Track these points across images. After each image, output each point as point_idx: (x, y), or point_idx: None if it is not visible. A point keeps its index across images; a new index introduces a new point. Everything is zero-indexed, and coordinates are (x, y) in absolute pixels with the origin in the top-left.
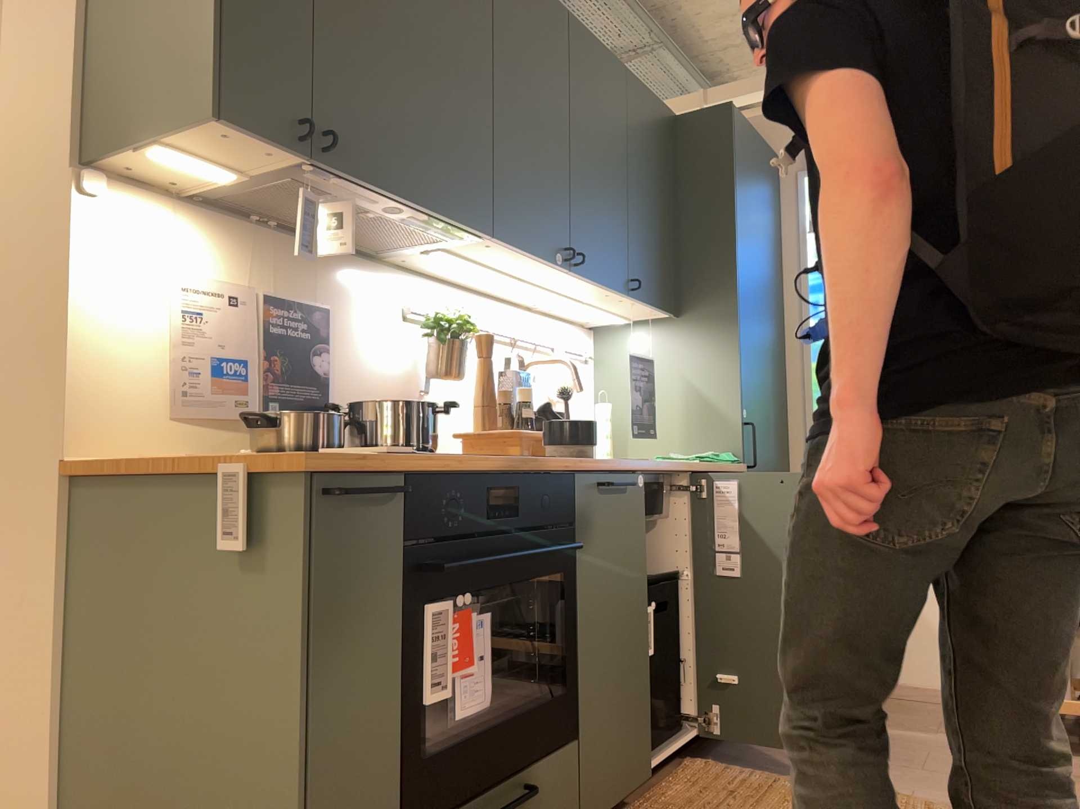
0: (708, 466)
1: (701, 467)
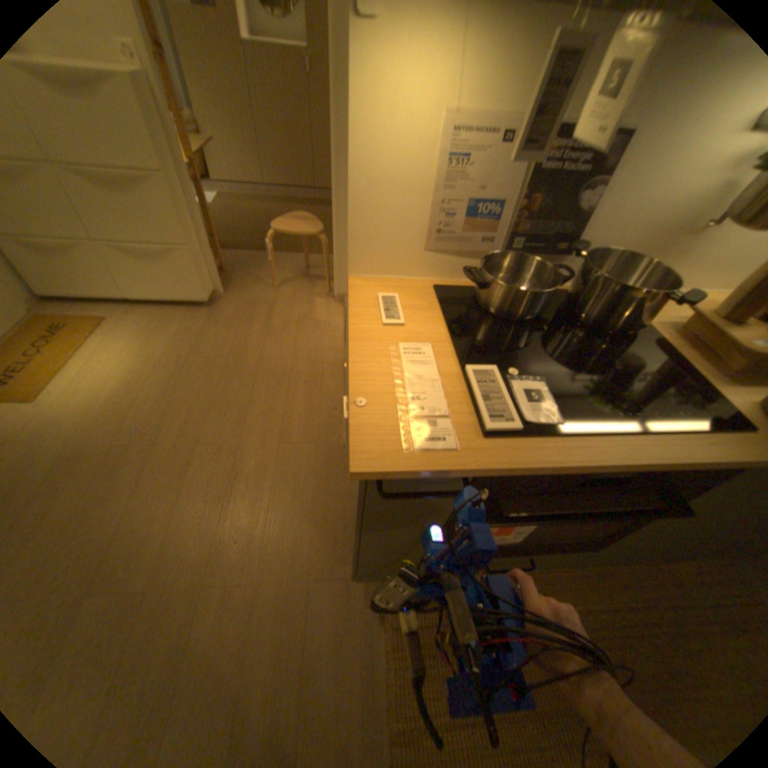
0: None
1: None
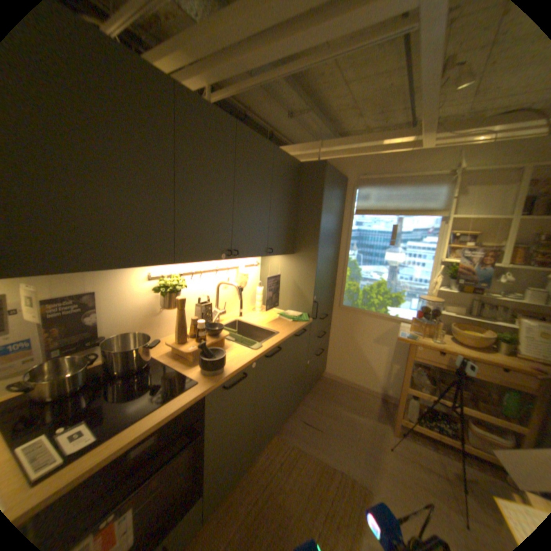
0: (290, 335)
1: (286, 338)
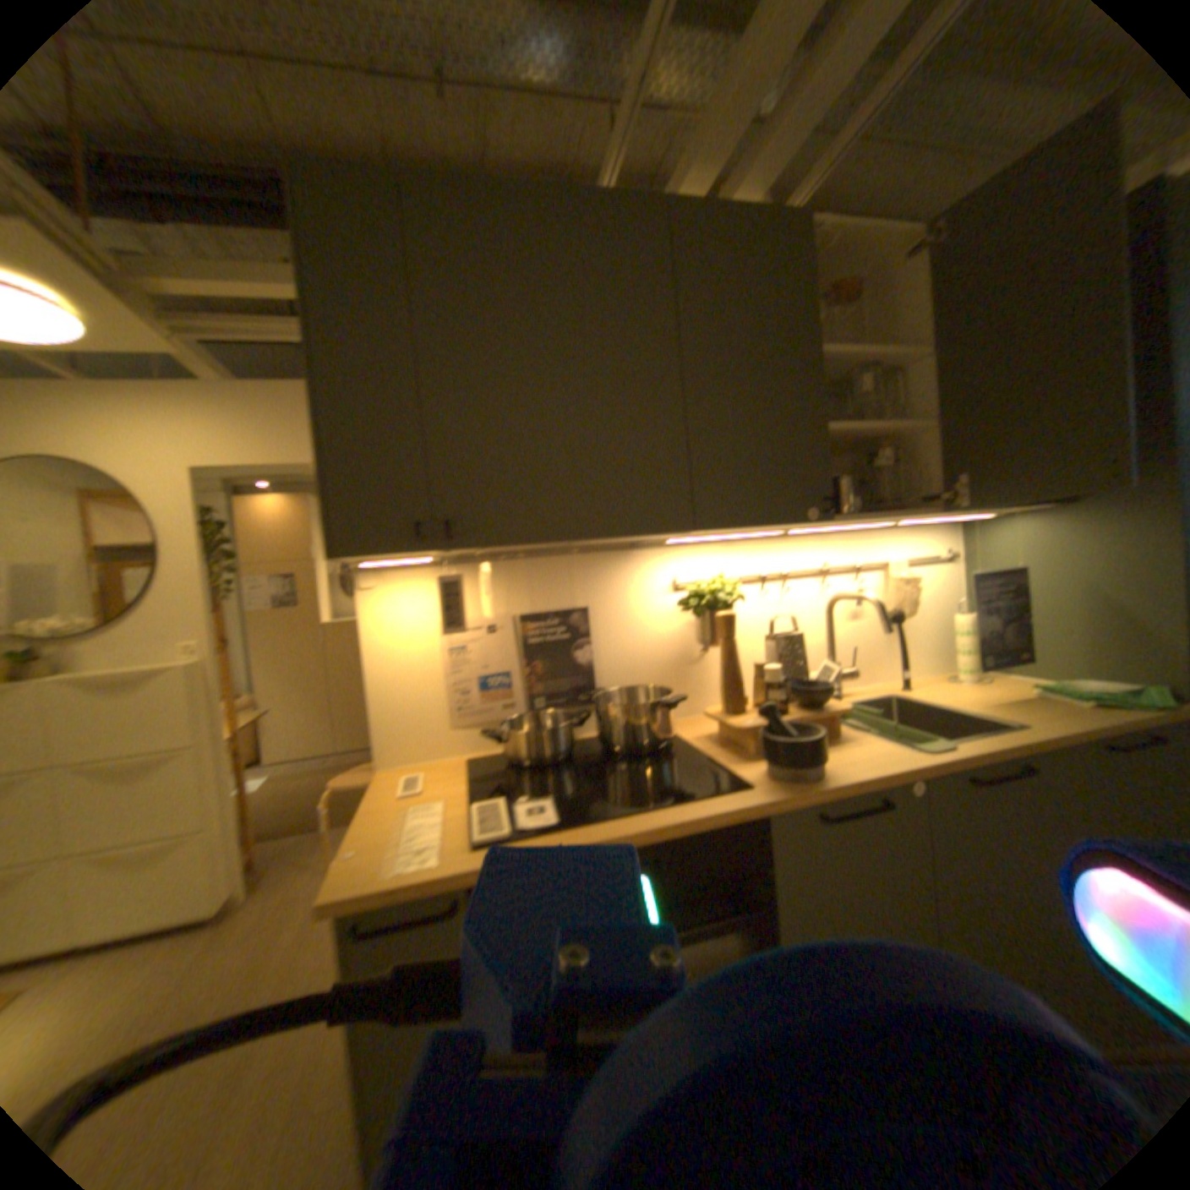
0: (1078, 737)
1: (1060, 743)
